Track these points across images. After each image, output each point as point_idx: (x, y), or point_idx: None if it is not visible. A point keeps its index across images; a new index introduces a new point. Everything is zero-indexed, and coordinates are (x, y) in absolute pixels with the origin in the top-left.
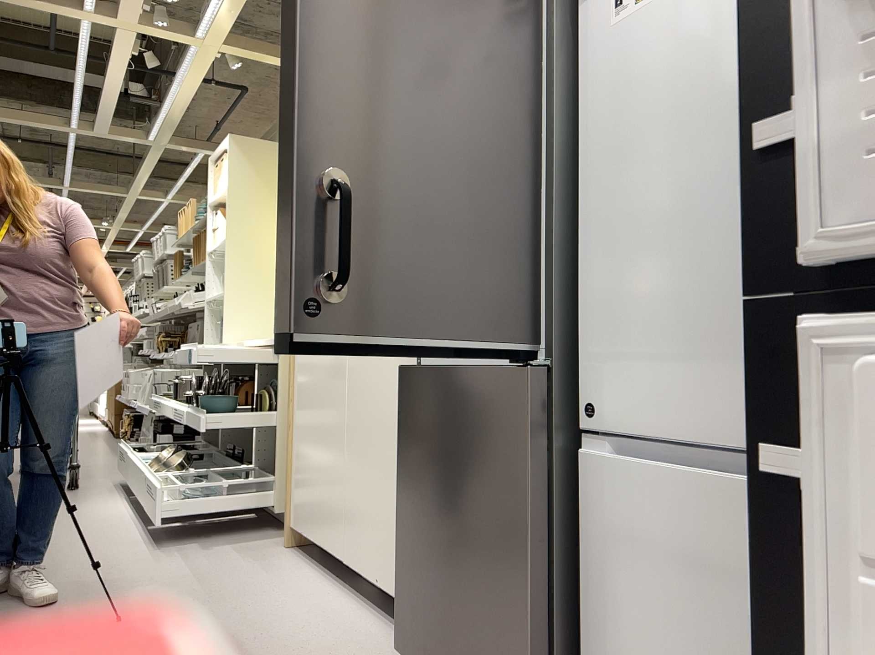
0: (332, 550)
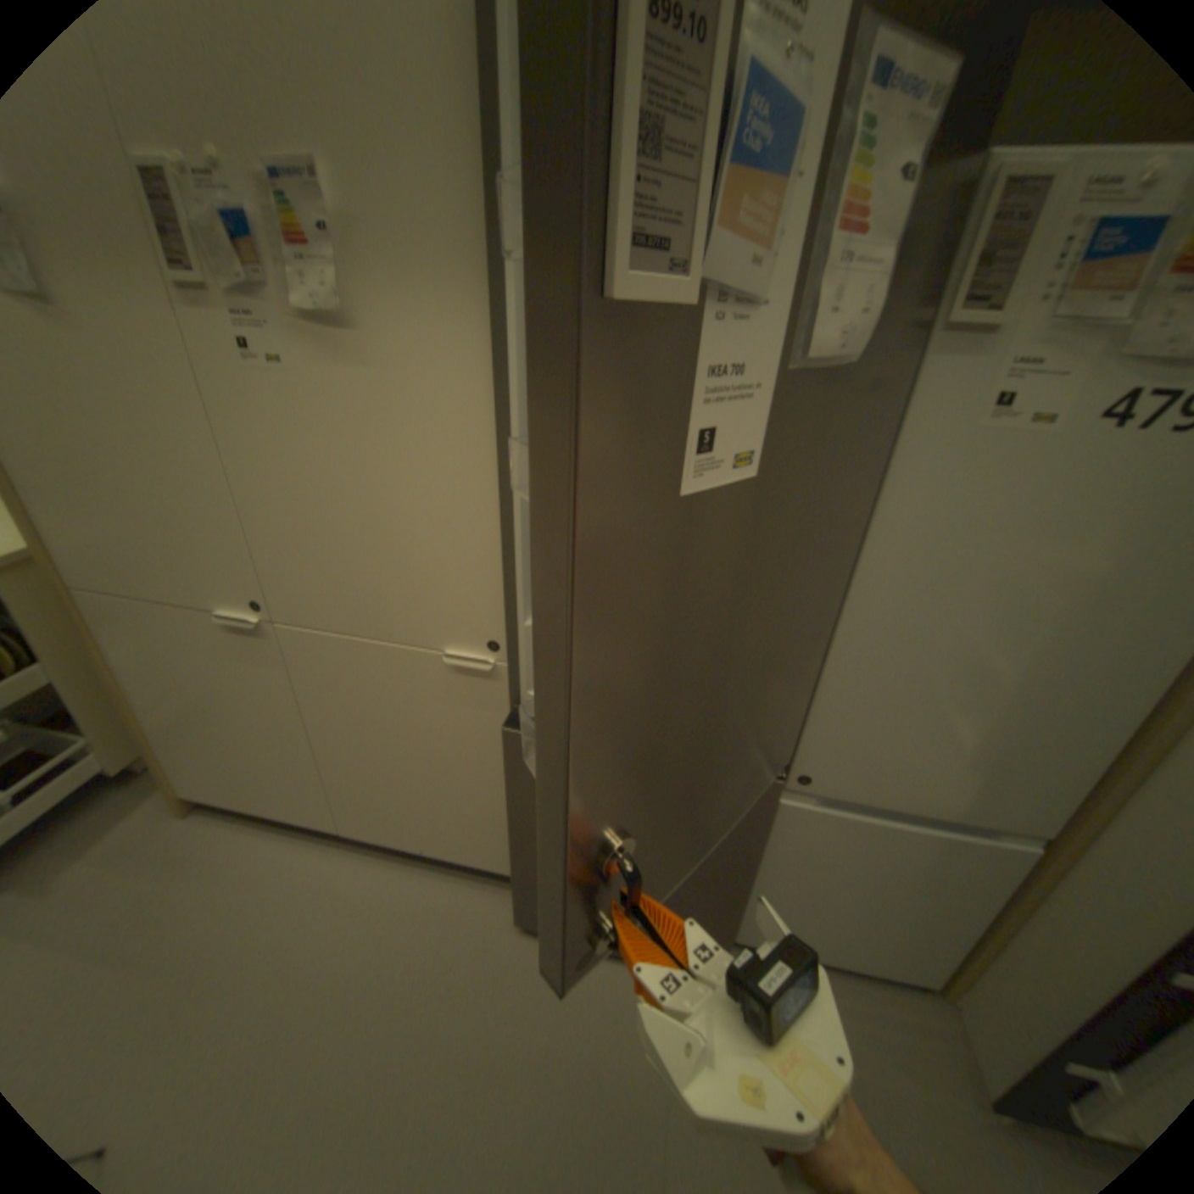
0: (306, 823)
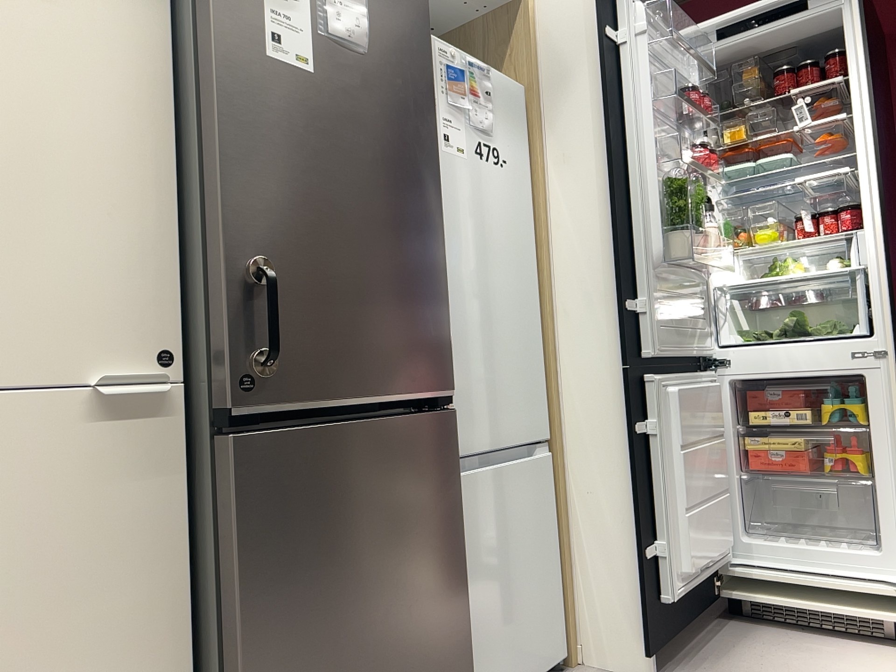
0: None
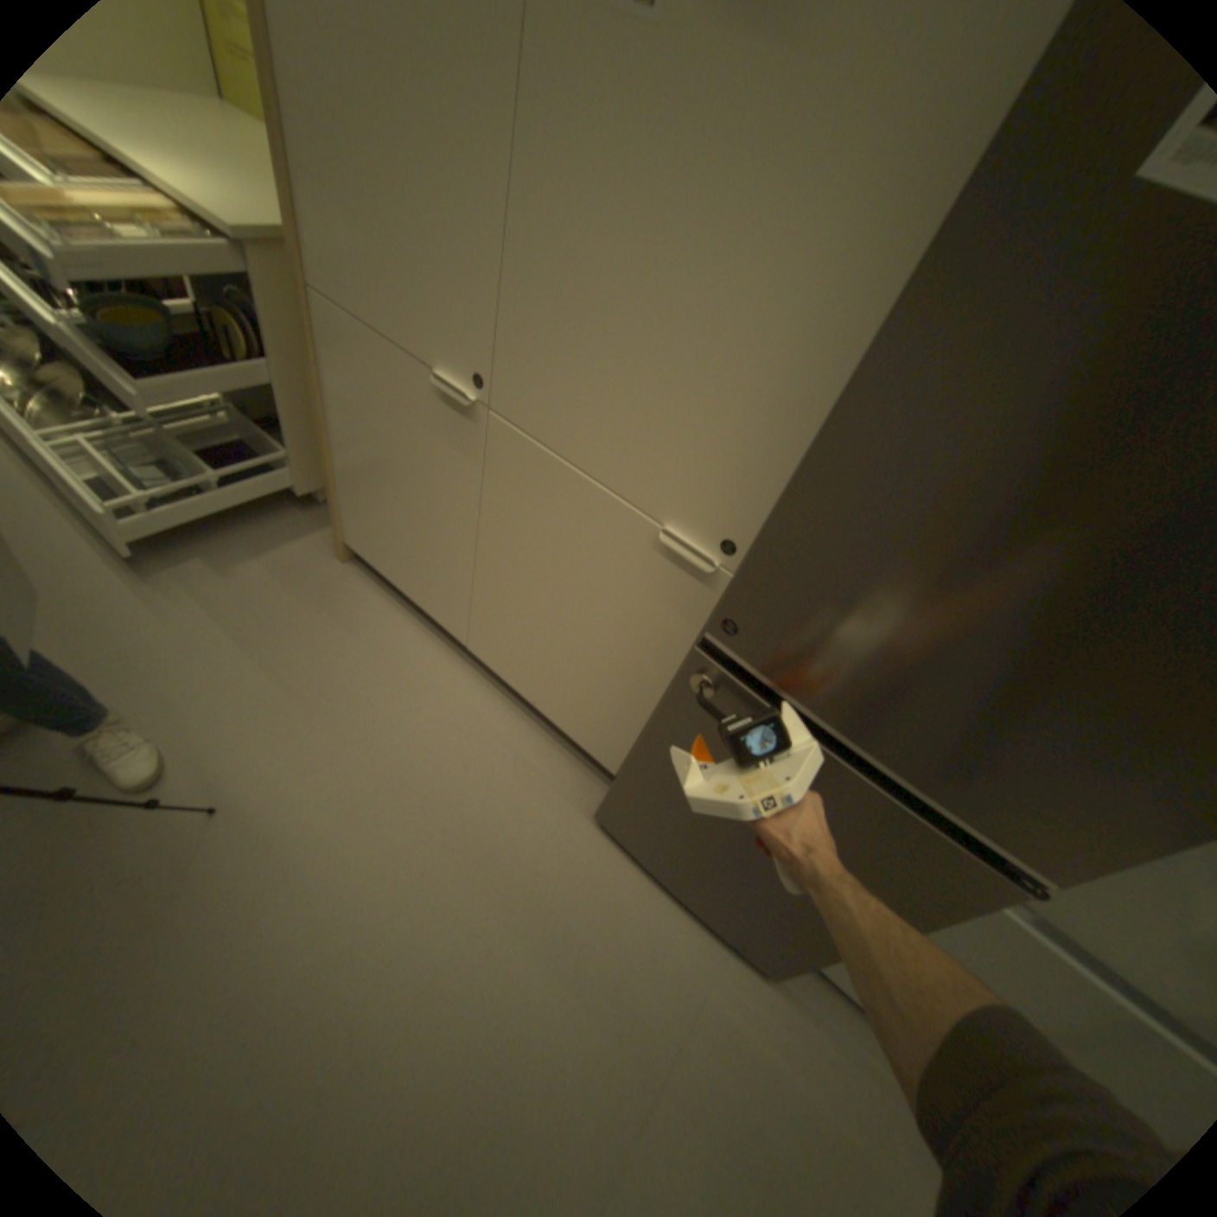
0: (444, 621)
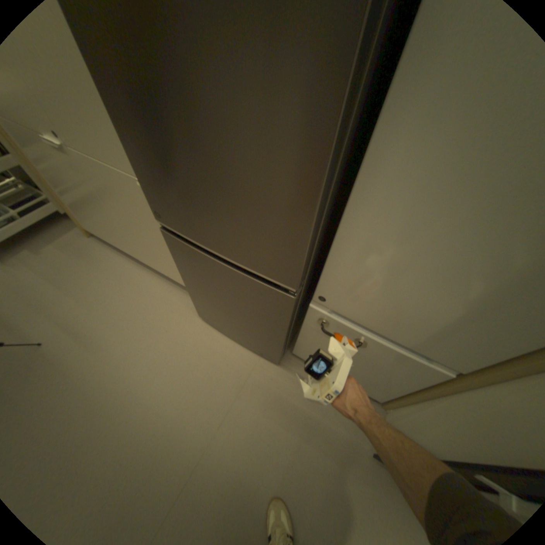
0: (127, 251)
